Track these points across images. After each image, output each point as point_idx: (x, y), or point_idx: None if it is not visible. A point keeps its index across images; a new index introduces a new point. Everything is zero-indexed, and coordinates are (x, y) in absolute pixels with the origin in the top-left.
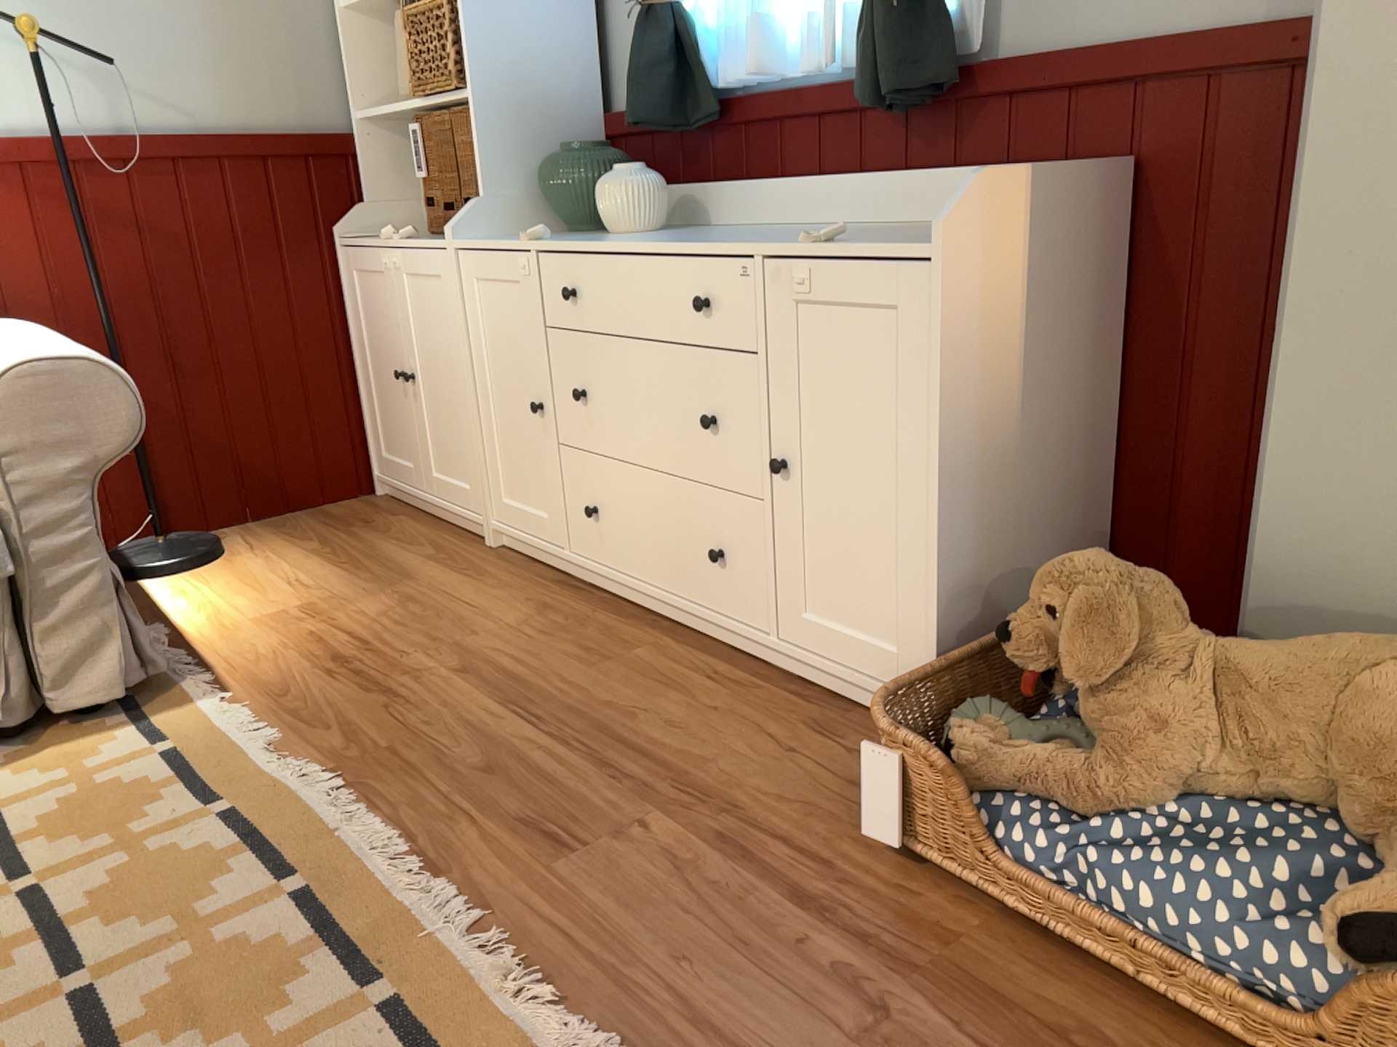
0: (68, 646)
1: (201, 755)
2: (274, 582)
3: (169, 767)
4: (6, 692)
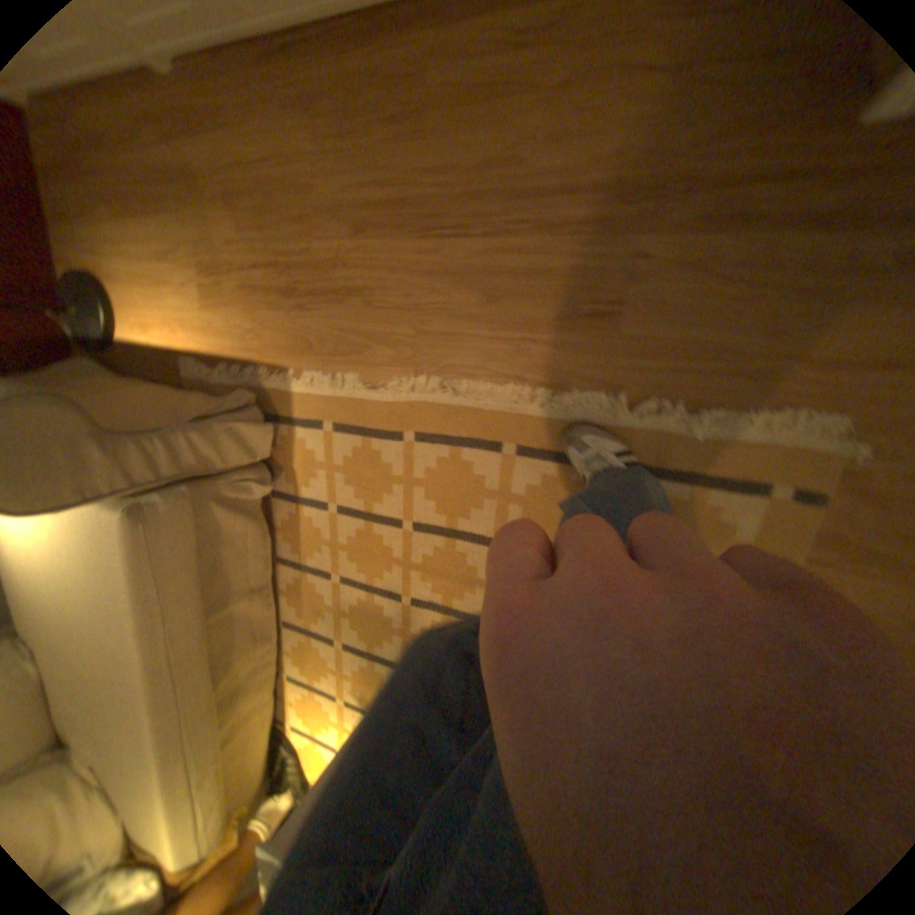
0: (234, 449)
1: (351, 415)
2: (152, 264)
3: (351, 433)
4: (253, 480)
